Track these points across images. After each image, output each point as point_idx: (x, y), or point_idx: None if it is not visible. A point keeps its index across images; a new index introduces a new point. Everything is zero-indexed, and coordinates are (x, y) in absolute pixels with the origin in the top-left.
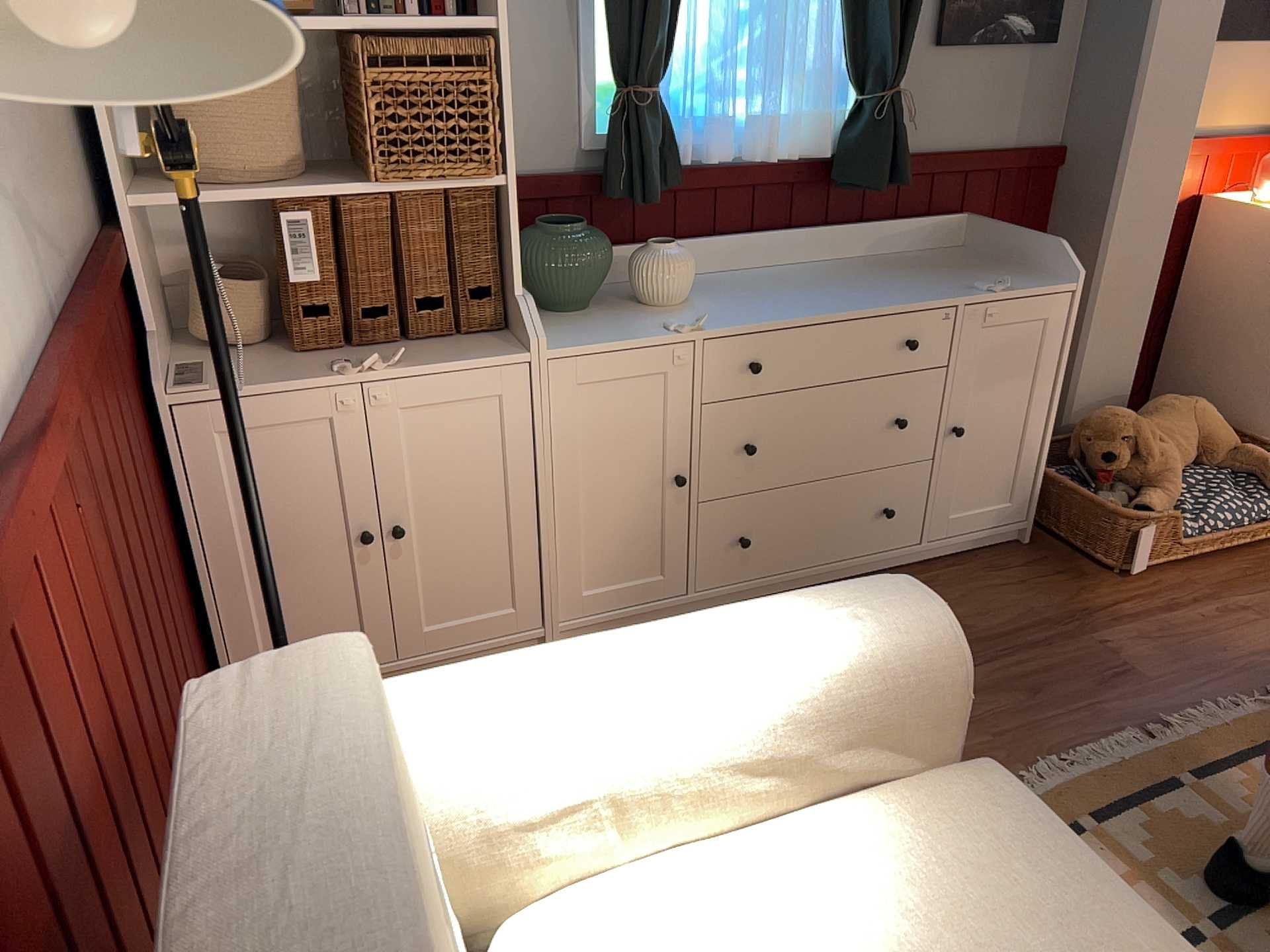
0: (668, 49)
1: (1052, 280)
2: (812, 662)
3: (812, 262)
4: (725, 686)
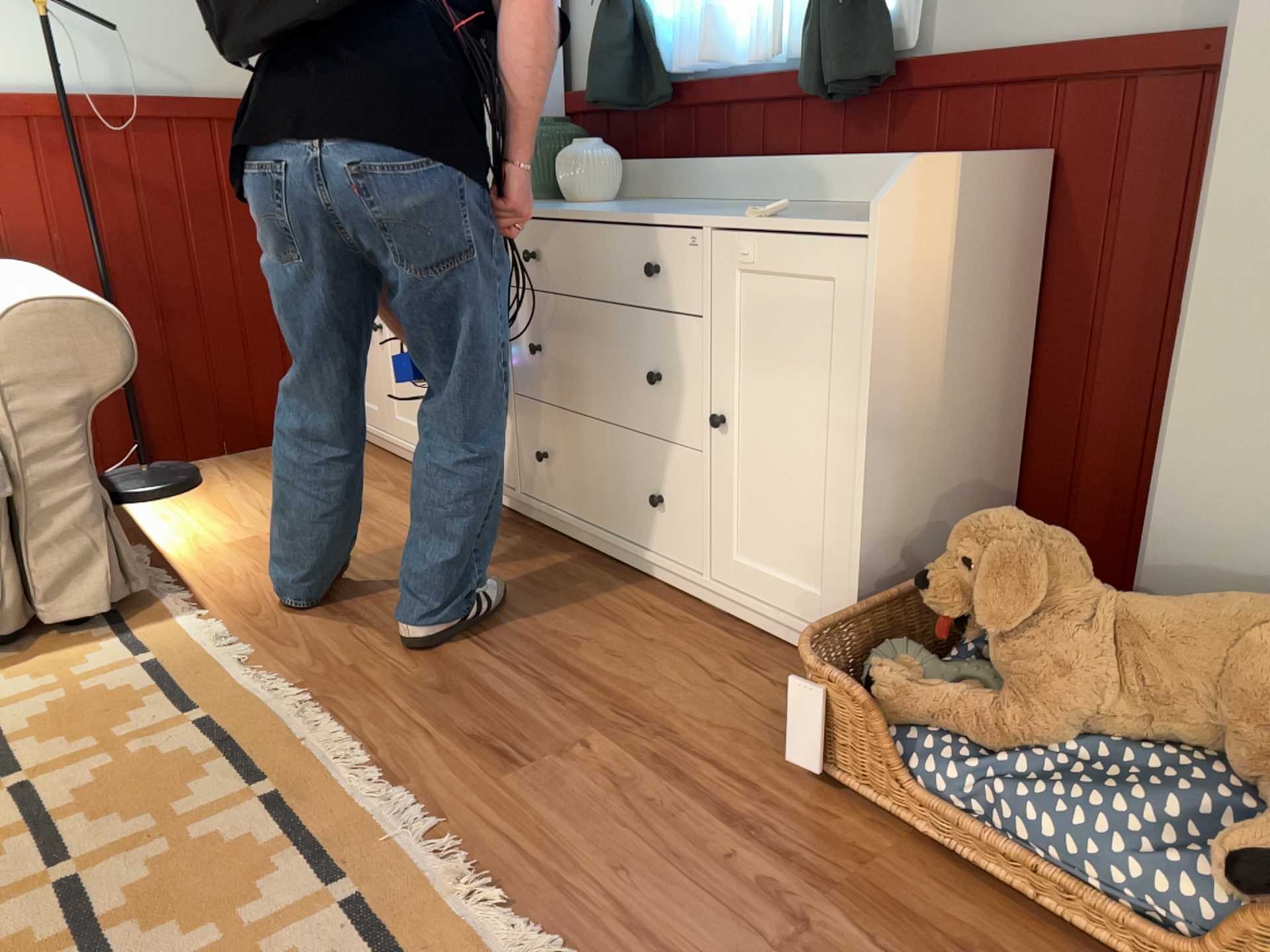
0: None
1: (870, 221)
2: None
3: (800, 203)
4: None
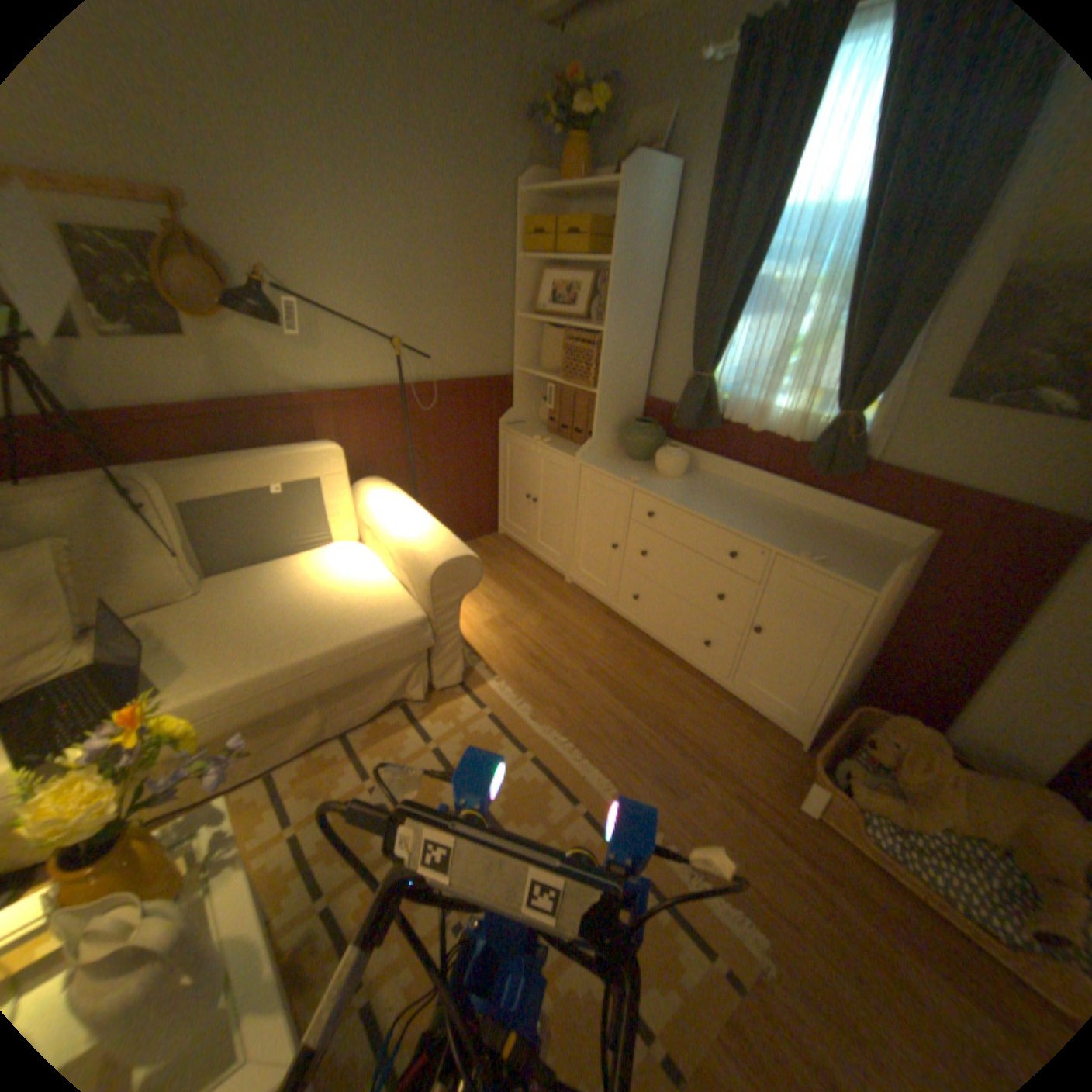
0: (718, 356)
1: (874, 584)
2: (413, 541)
3: (789, 504)
4: (400, 529)
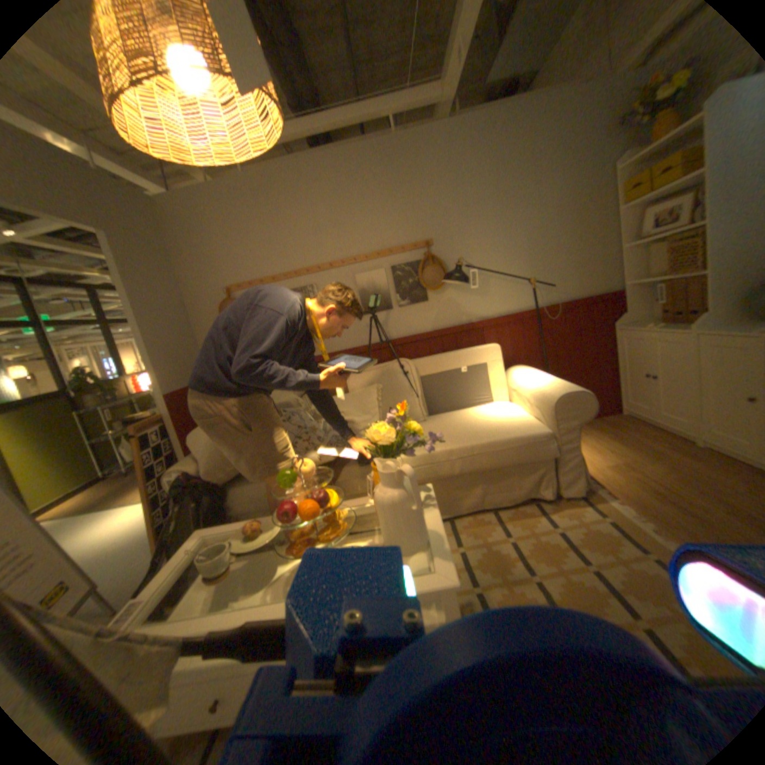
0: None
1: None
2: (543, 387)
3: None
4: (534, 383)
